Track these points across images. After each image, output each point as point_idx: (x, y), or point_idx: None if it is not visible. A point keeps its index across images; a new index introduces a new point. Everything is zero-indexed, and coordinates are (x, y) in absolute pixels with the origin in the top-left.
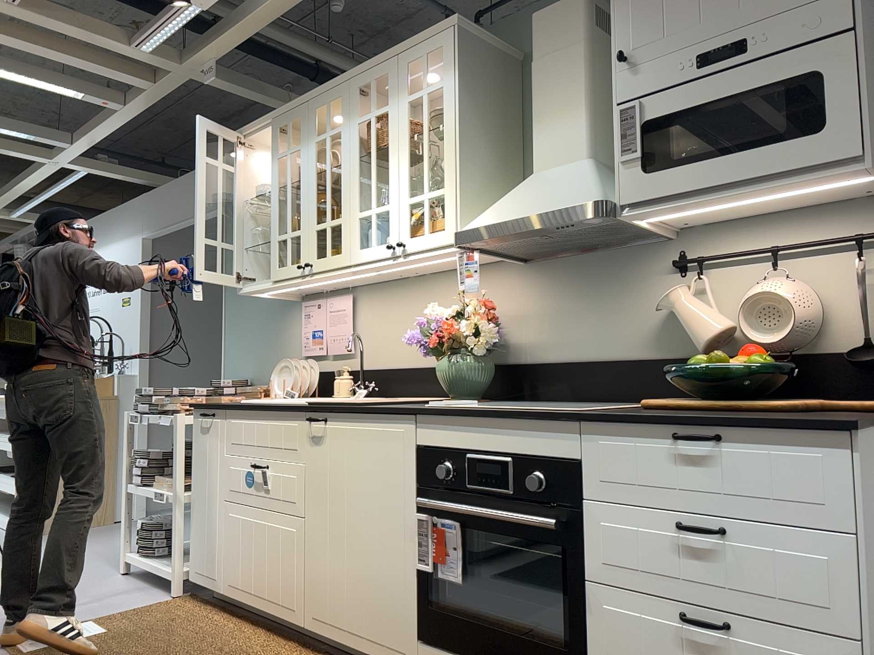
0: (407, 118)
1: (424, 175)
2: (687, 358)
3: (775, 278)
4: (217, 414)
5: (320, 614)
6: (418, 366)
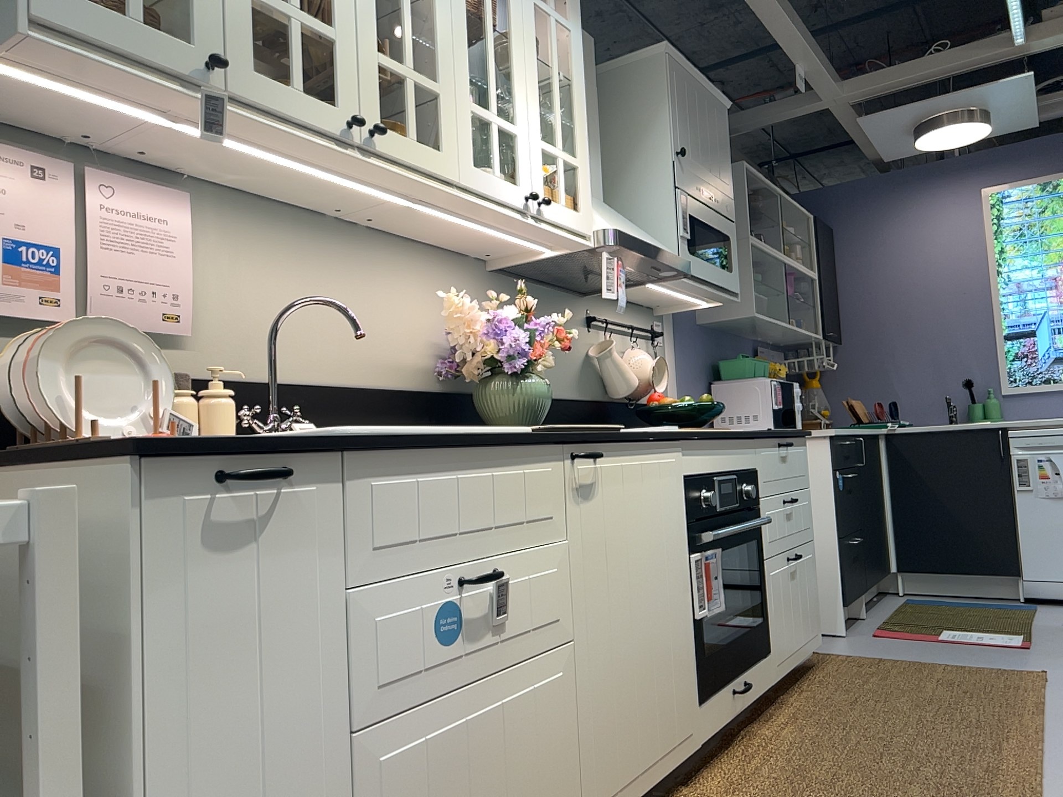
0: (535, 25)
1: (559, 126)
2: (599, 401)
3: (636, 348)
4: (296, 469)
5: (608, 786)
6: (352, 384)
